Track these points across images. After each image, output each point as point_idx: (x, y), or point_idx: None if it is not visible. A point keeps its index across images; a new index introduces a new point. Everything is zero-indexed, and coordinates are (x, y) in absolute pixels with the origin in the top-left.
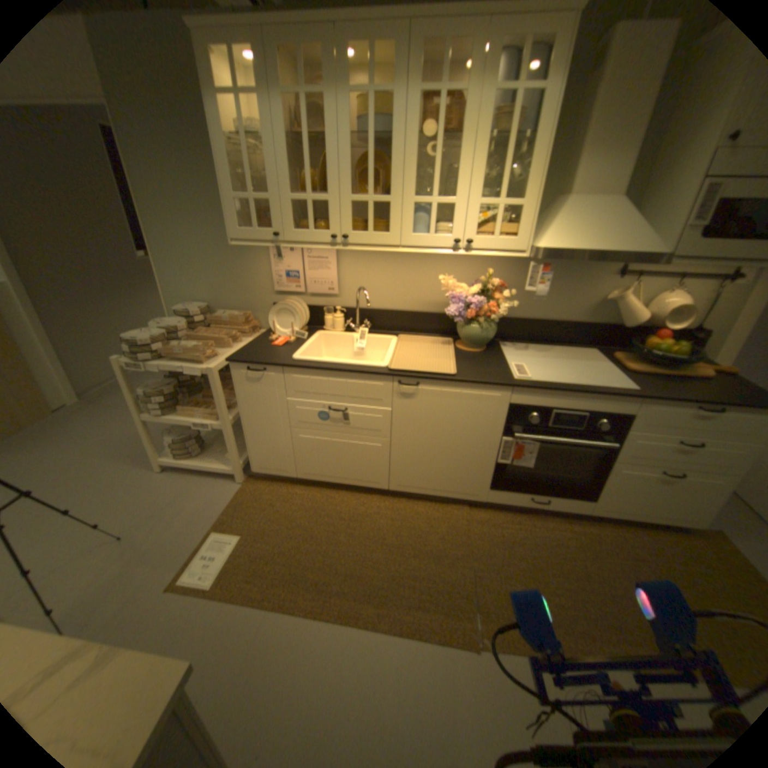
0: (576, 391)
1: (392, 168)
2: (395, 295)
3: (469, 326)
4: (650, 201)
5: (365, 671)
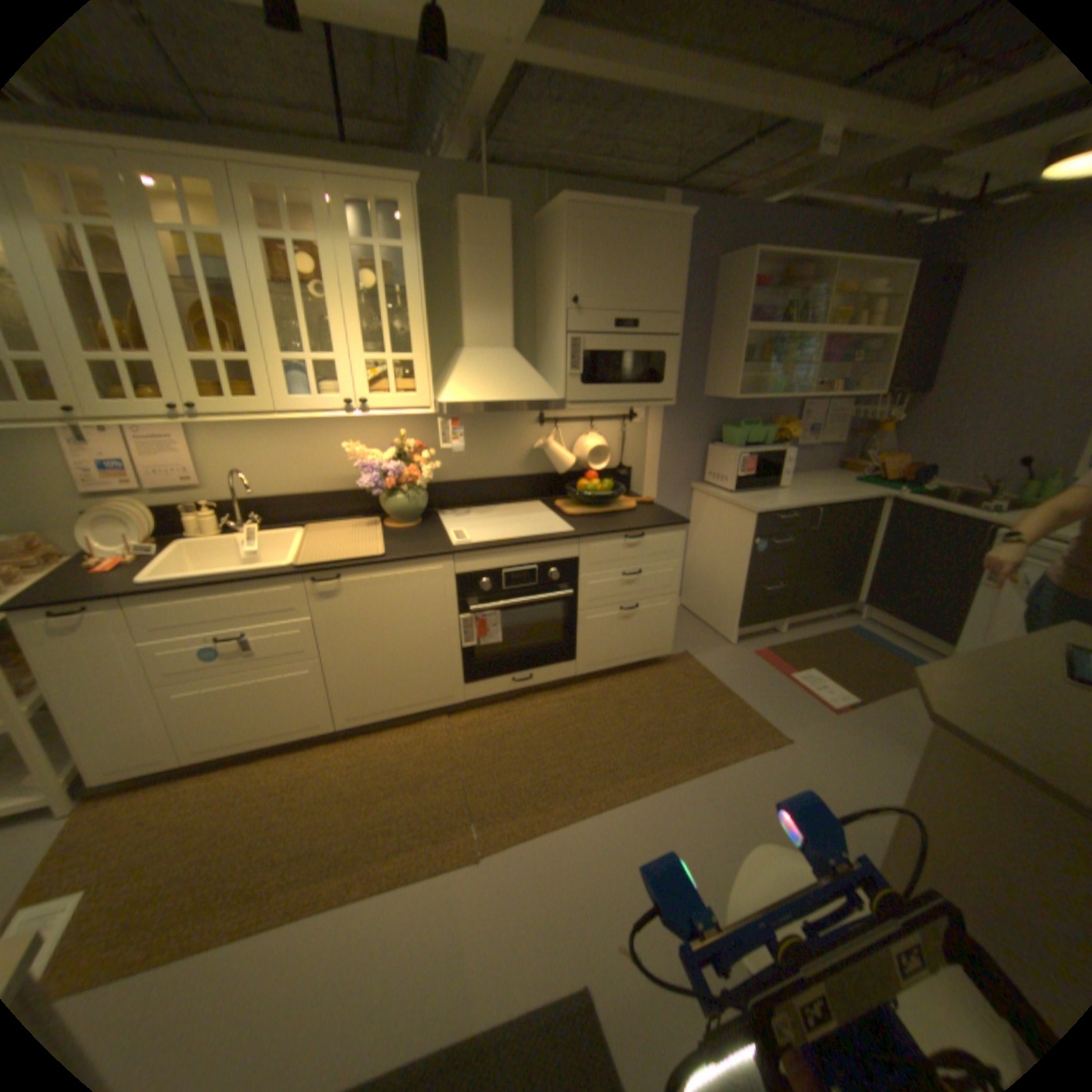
0: (517, 546)
1: (243, 322)
2: (290, 475)
3: (393, 498)
4: (541, 354)
5: (336, 957)
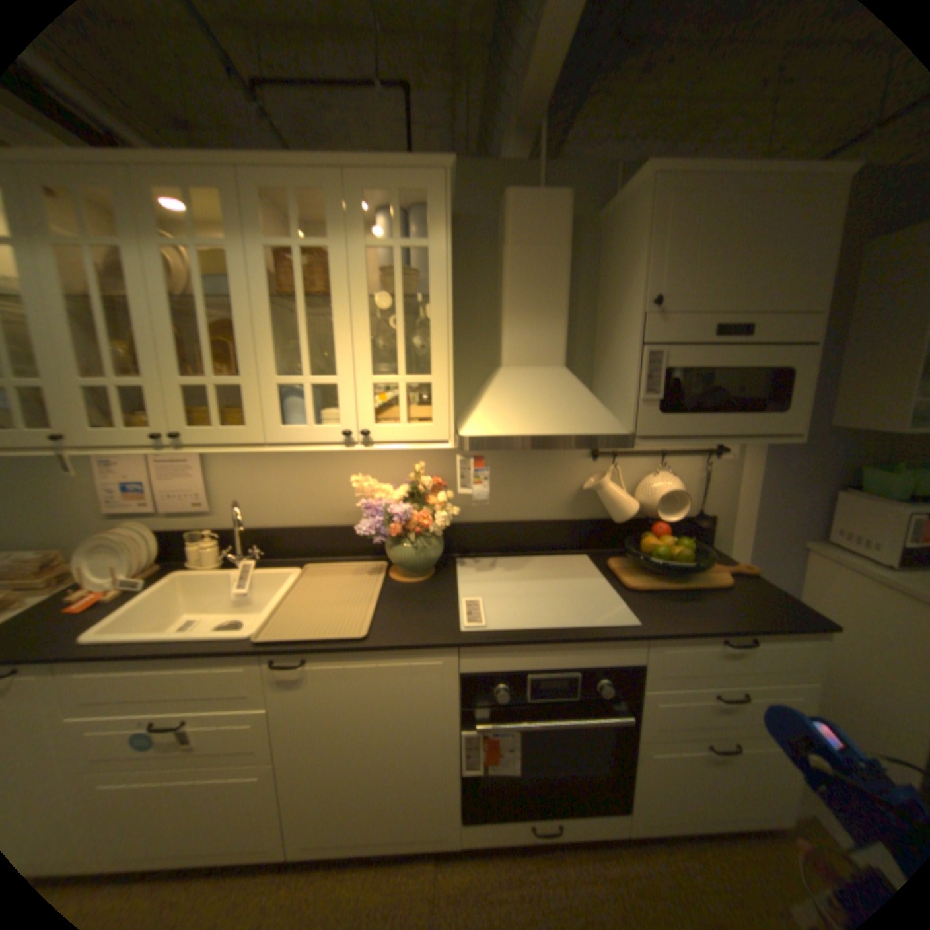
0: (551, 642)
1: (236, 338)
2: (298, 504)
3: (398, 544)
4: (600, 371)
5: None
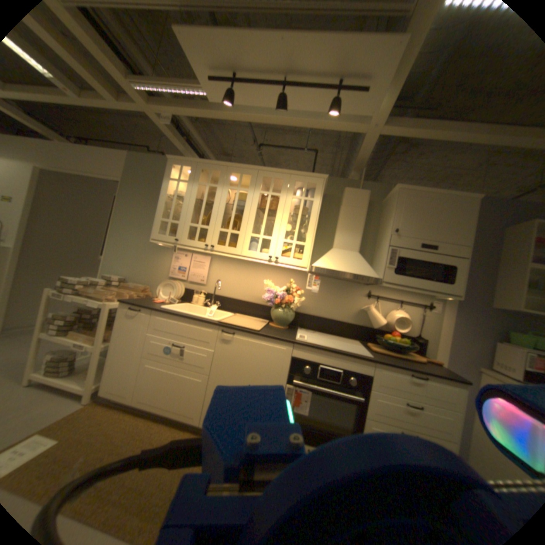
0: (332, 351)
1: (243, 219)
2: (240, 289)
3: (277, 309)
4: (375, 259)
5: None
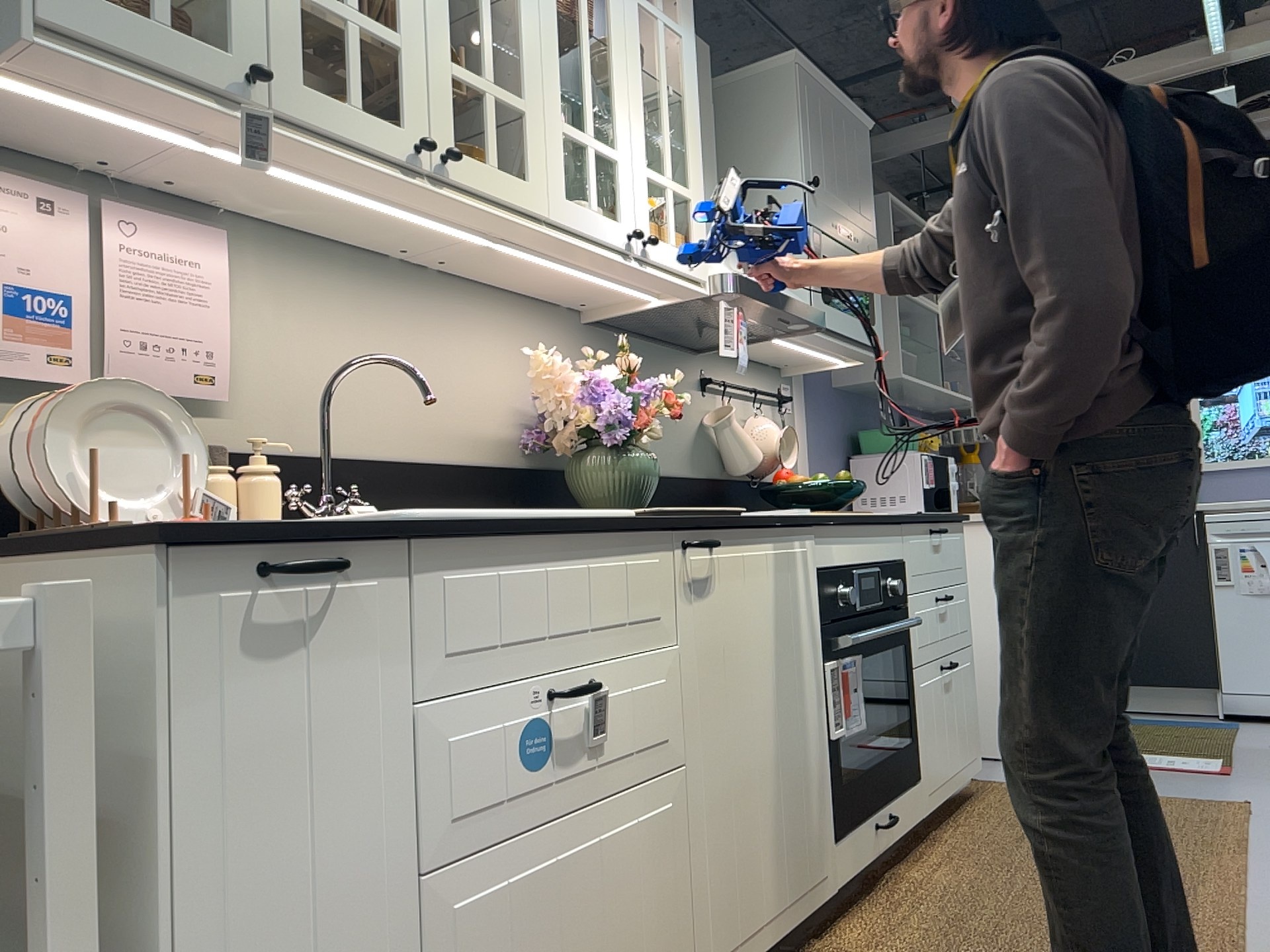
0: (867, 518)
1: (525, 43)
2: (391, 411)
3: (623, 455)
4: None
5: None
